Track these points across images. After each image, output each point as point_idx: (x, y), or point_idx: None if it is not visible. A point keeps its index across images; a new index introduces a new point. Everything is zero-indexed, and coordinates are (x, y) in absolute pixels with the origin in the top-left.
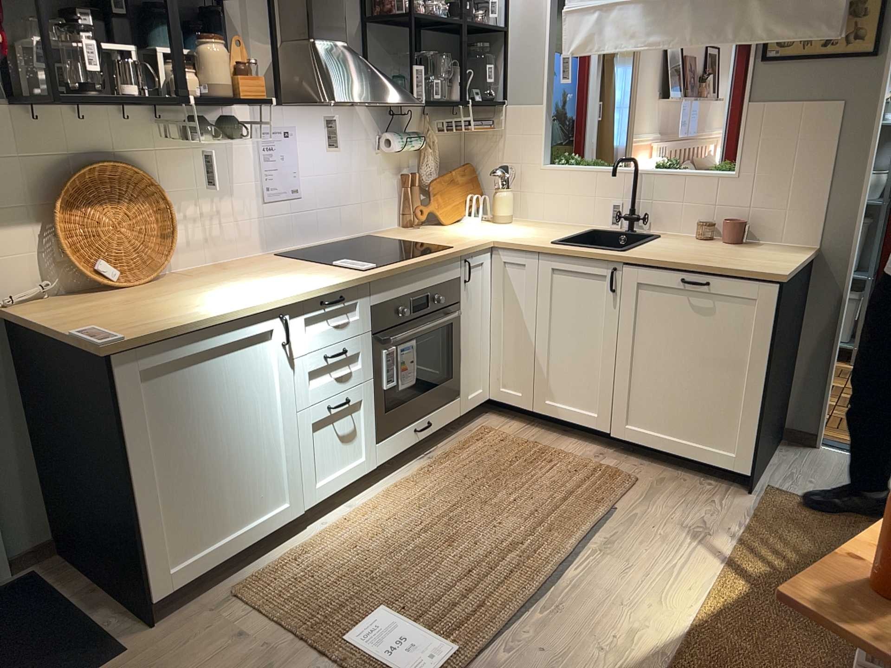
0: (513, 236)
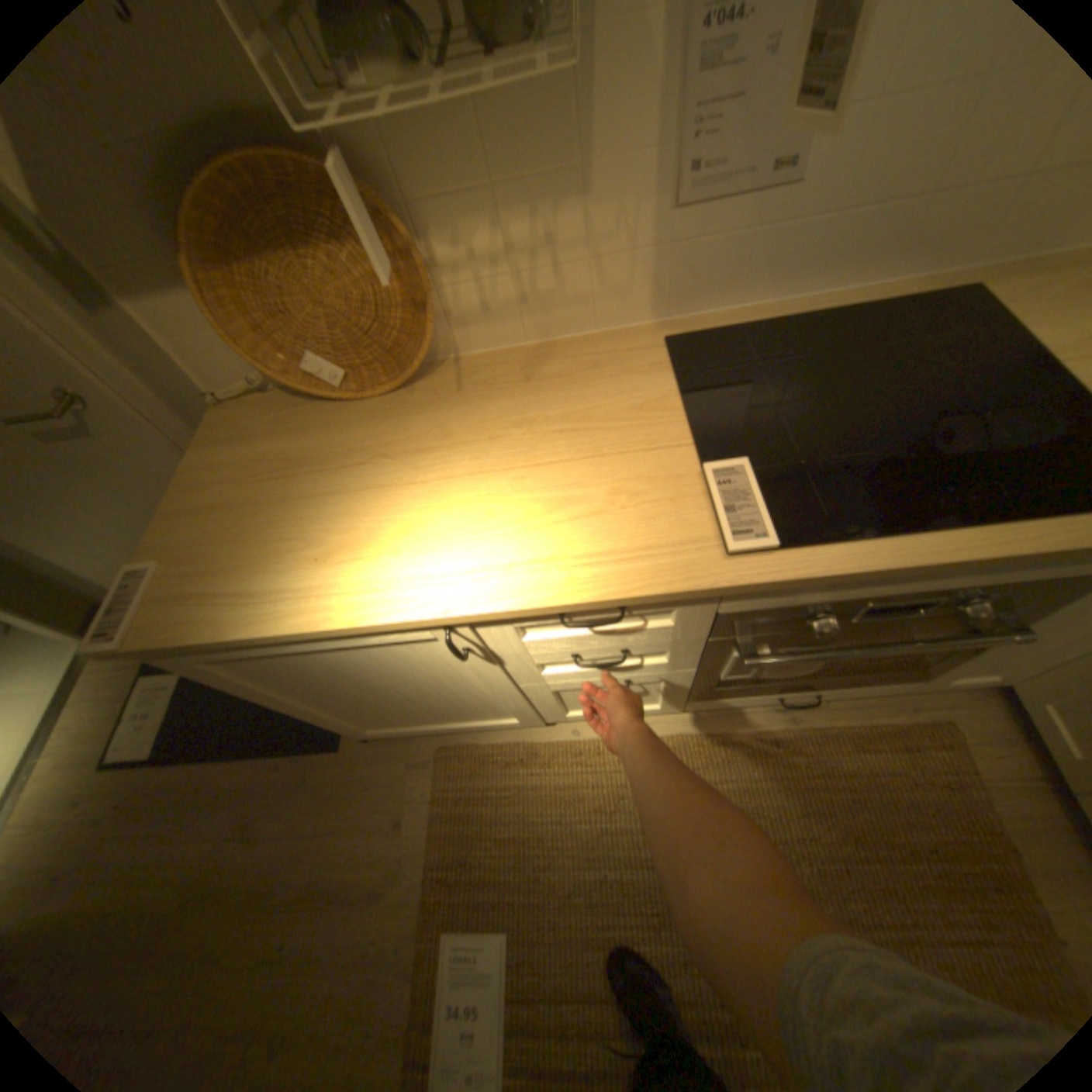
0: None
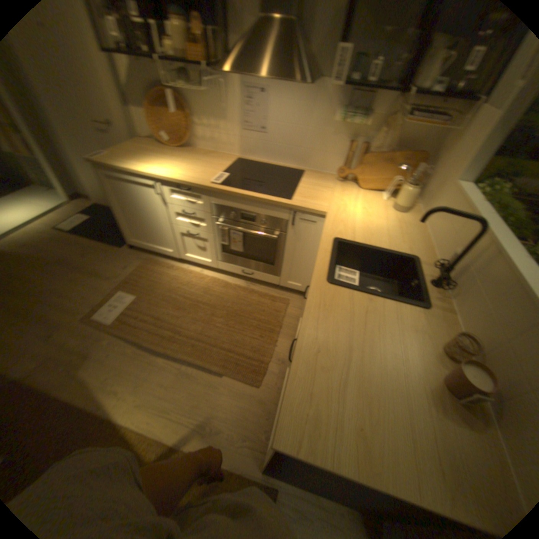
0: (347, 218)
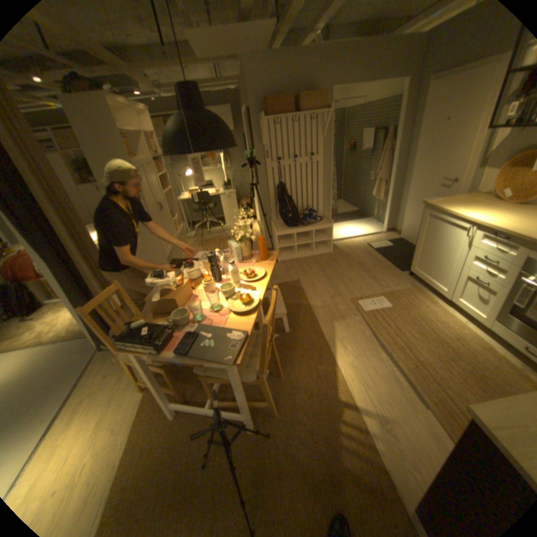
0: None
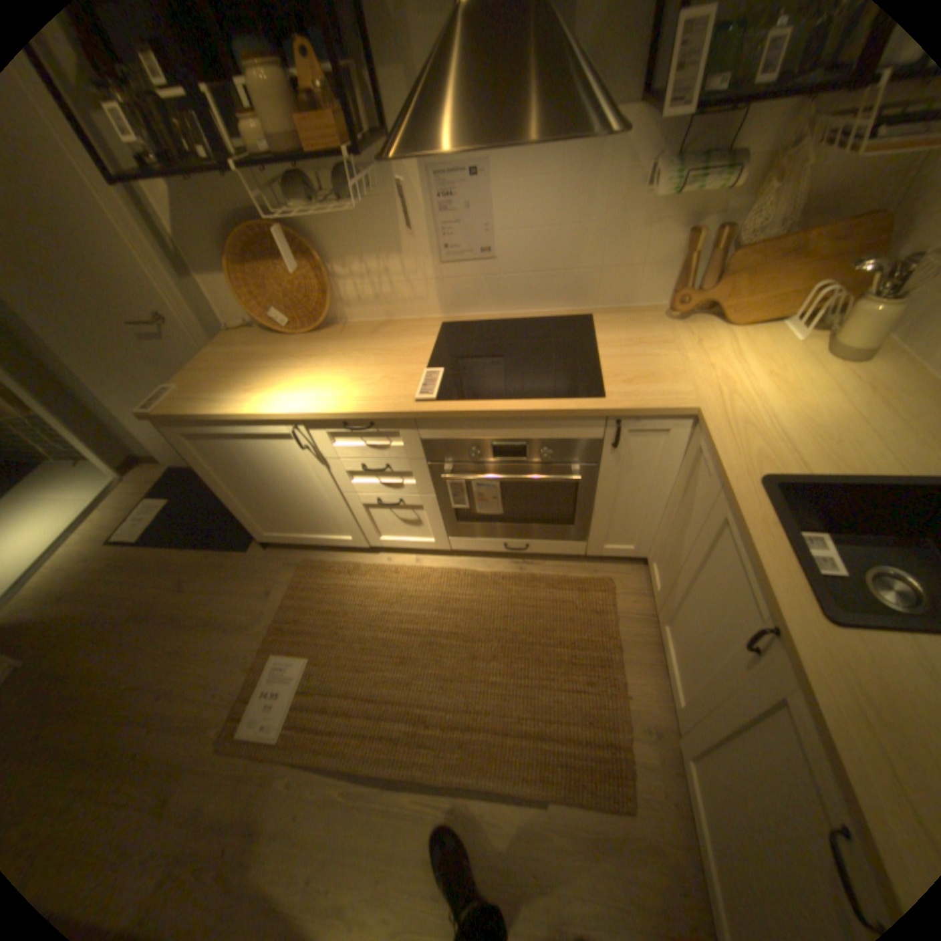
0: (754, 411)
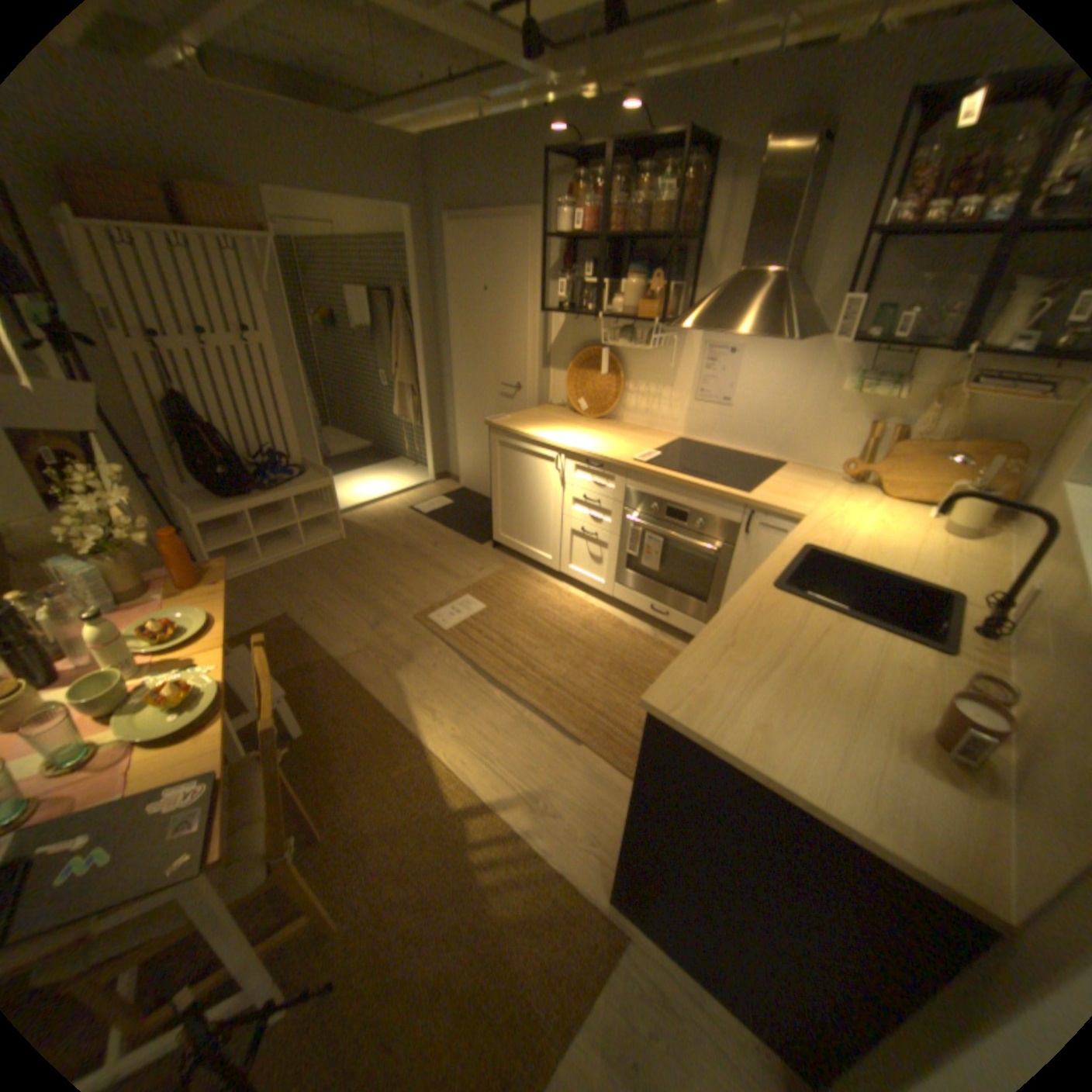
0: (843, 529)
